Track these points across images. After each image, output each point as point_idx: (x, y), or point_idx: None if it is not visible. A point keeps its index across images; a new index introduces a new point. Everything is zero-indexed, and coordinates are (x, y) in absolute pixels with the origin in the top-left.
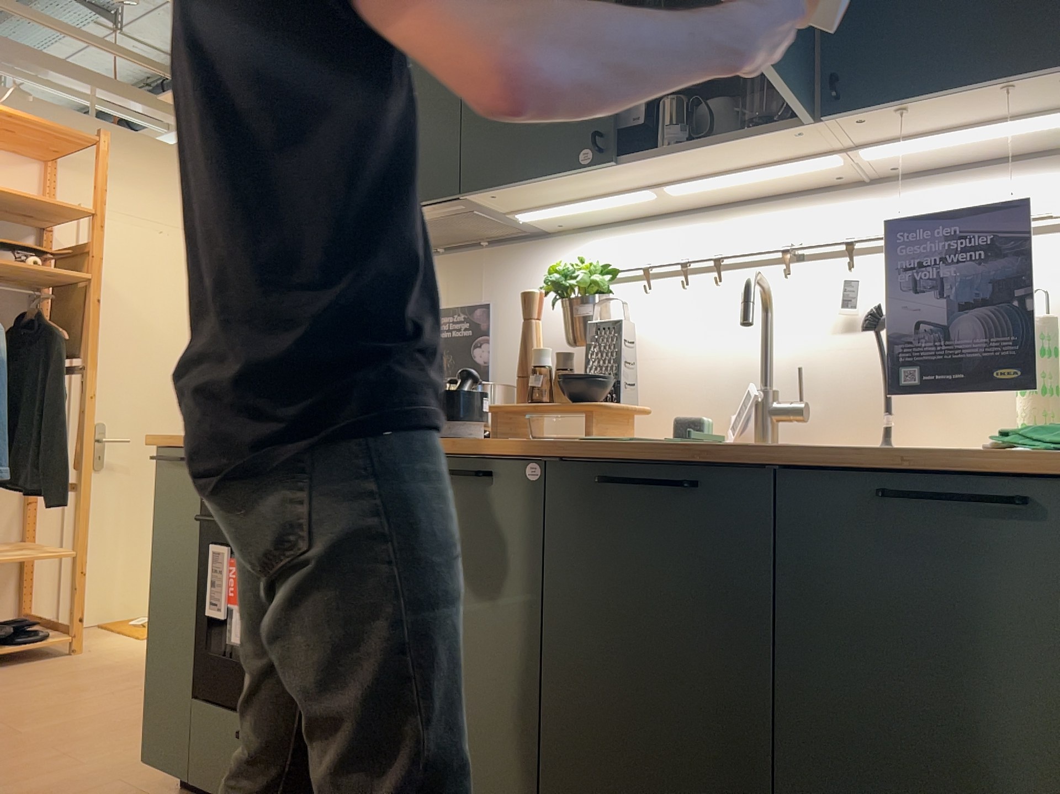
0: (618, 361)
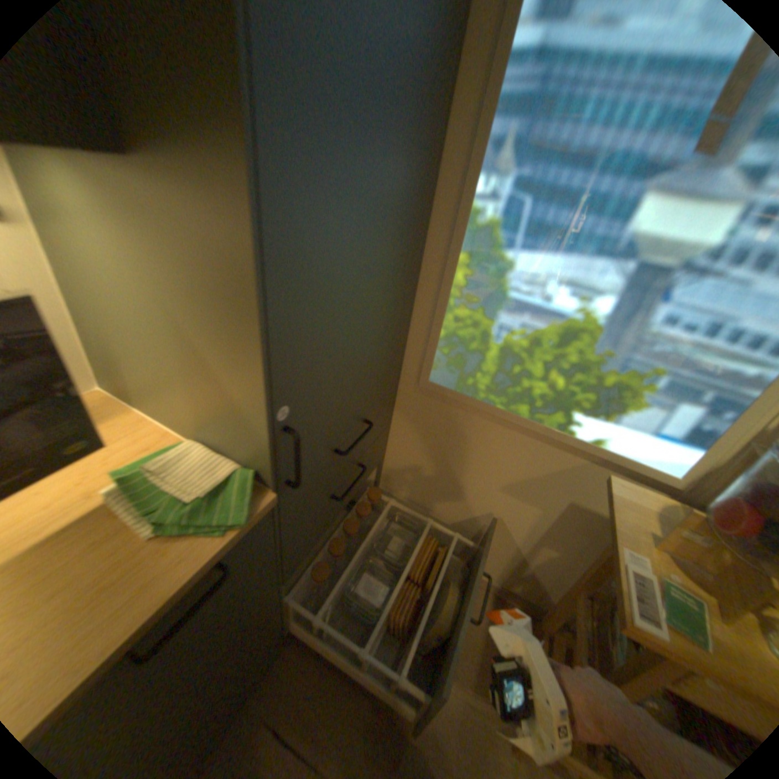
0: None
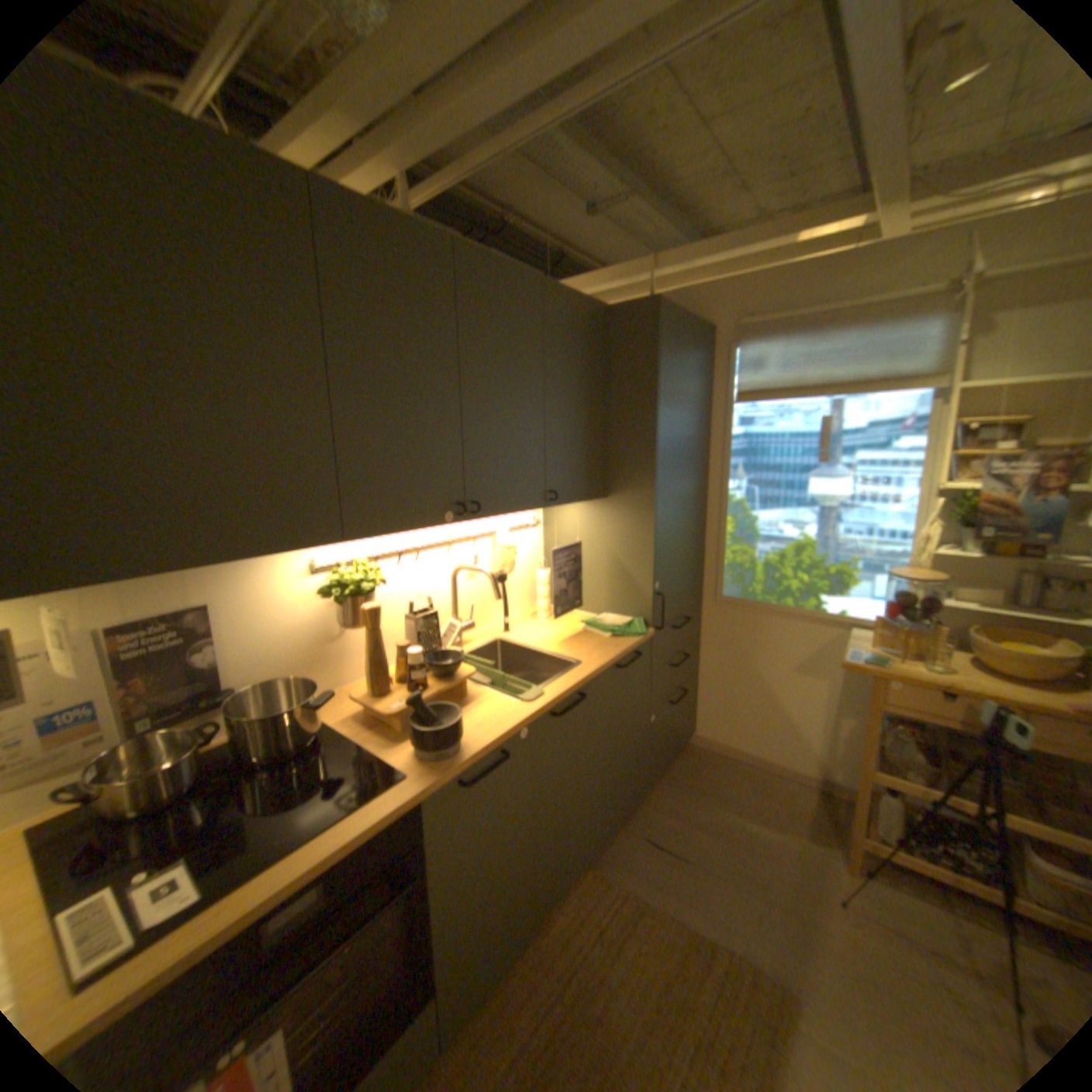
0: (431, 637)
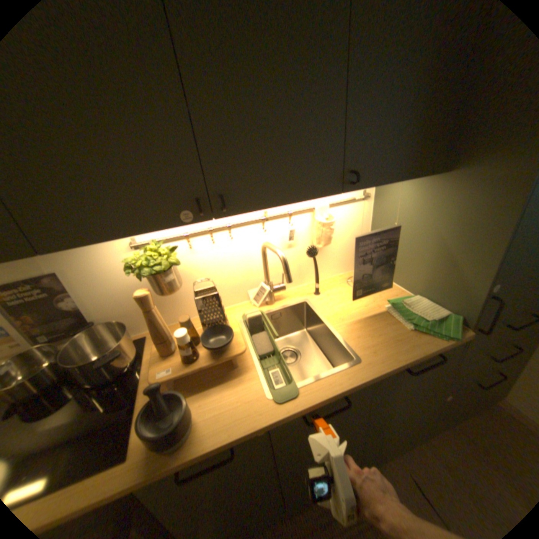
0: (218, 311)
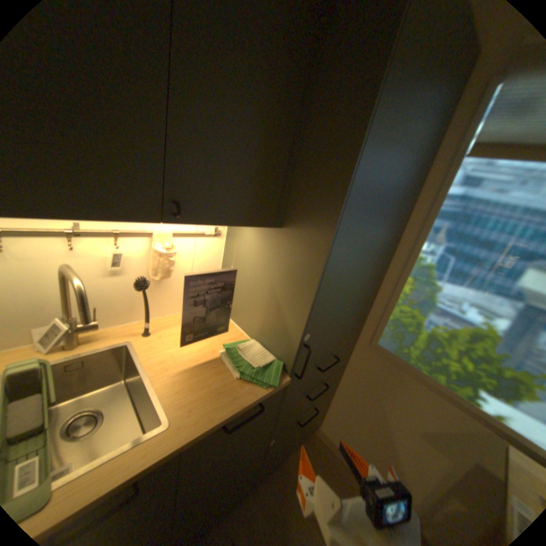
0: None
